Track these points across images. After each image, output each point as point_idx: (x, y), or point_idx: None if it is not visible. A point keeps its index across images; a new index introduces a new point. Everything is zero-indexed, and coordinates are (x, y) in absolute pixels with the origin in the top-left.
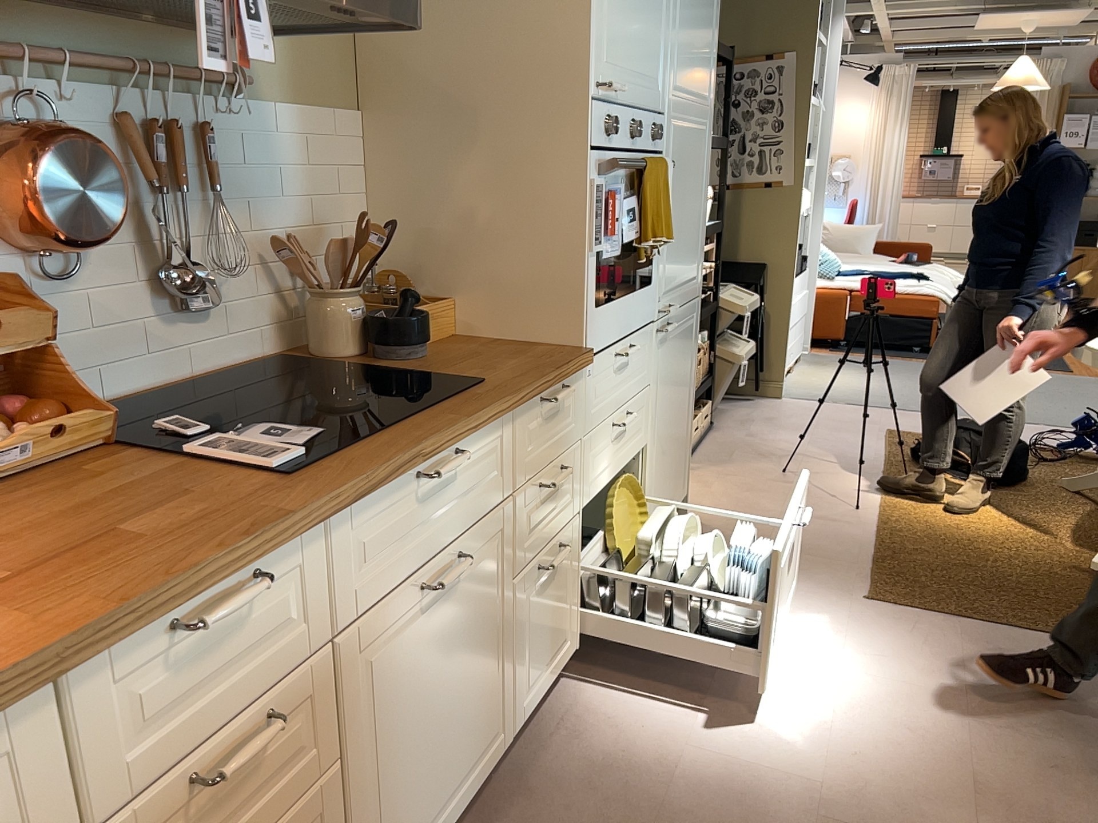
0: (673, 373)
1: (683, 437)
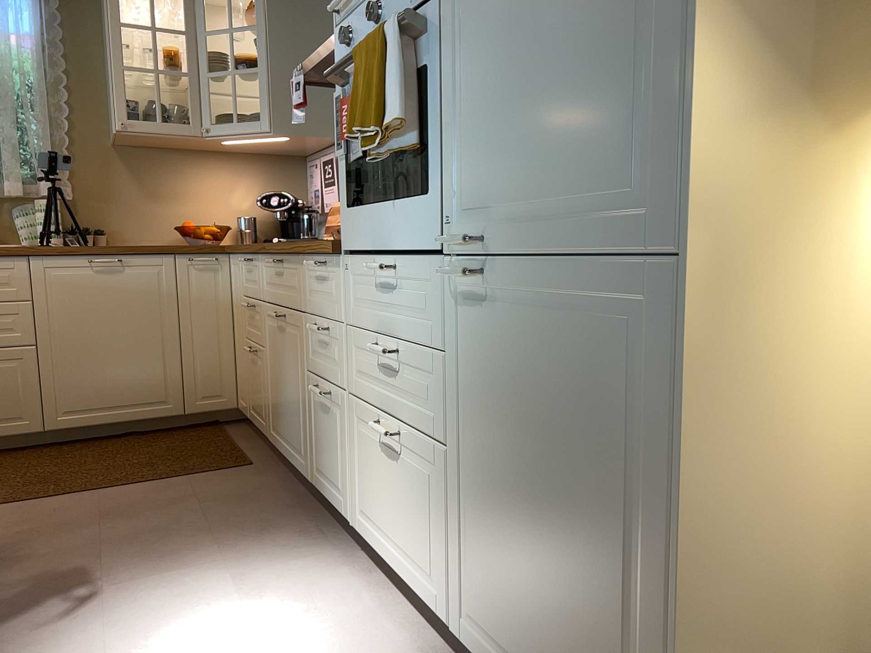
0: (520, 389)
1: (606, 620)
